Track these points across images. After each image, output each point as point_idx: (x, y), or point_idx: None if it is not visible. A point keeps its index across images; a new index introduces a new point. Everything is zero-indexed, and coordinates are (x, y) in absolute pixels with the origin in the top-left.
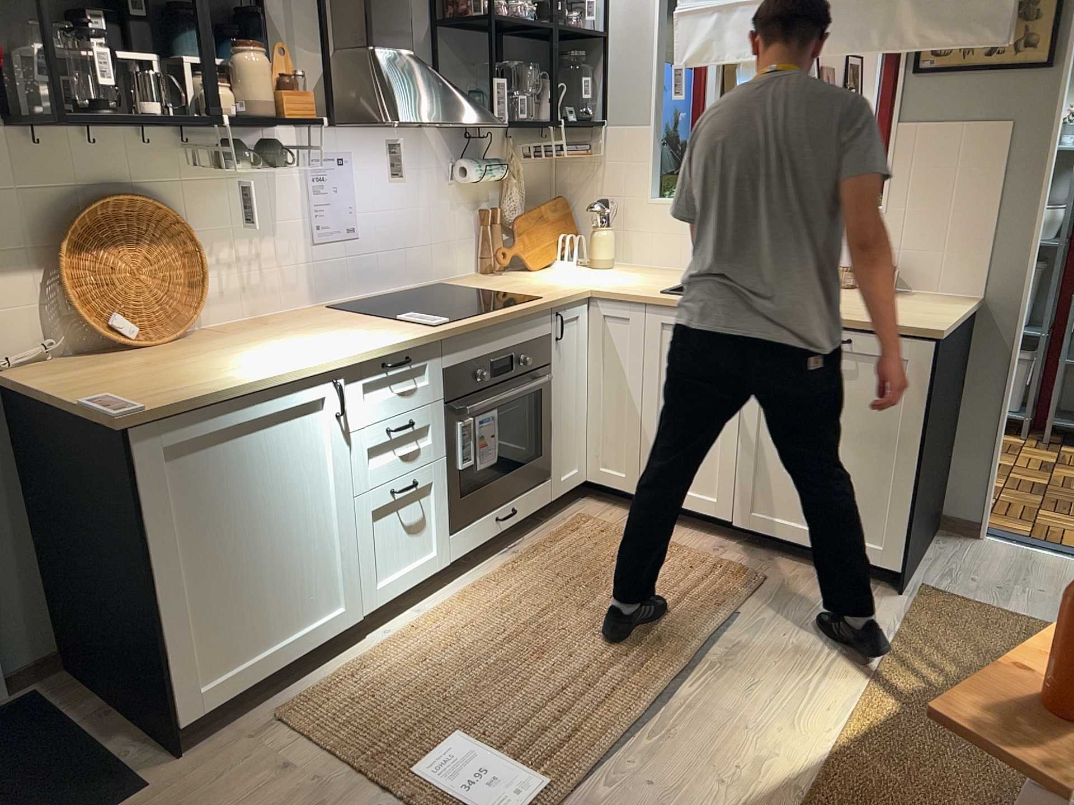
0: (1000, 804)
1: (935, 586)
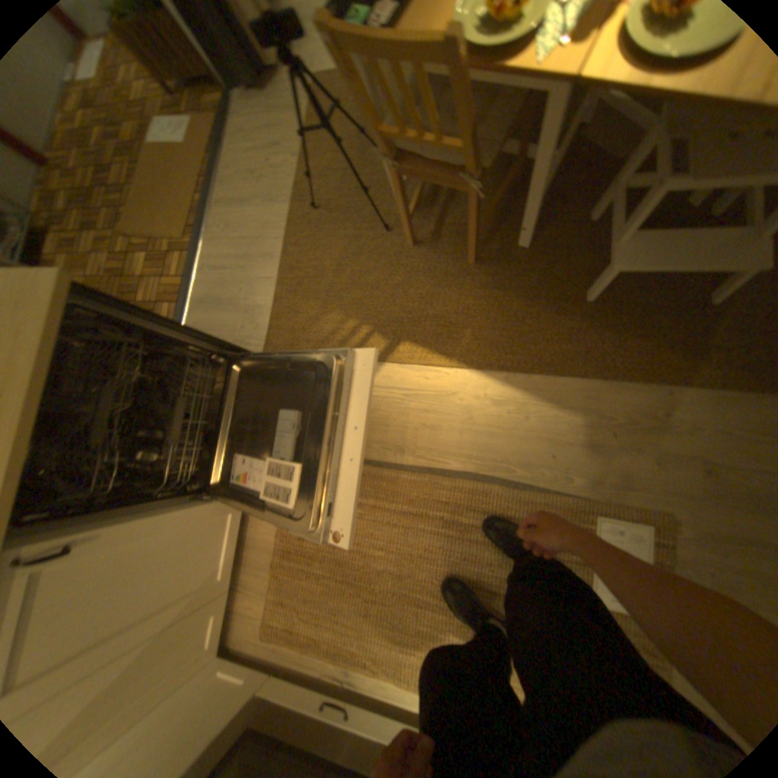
0: (461, 289)
1: (264, 348)
